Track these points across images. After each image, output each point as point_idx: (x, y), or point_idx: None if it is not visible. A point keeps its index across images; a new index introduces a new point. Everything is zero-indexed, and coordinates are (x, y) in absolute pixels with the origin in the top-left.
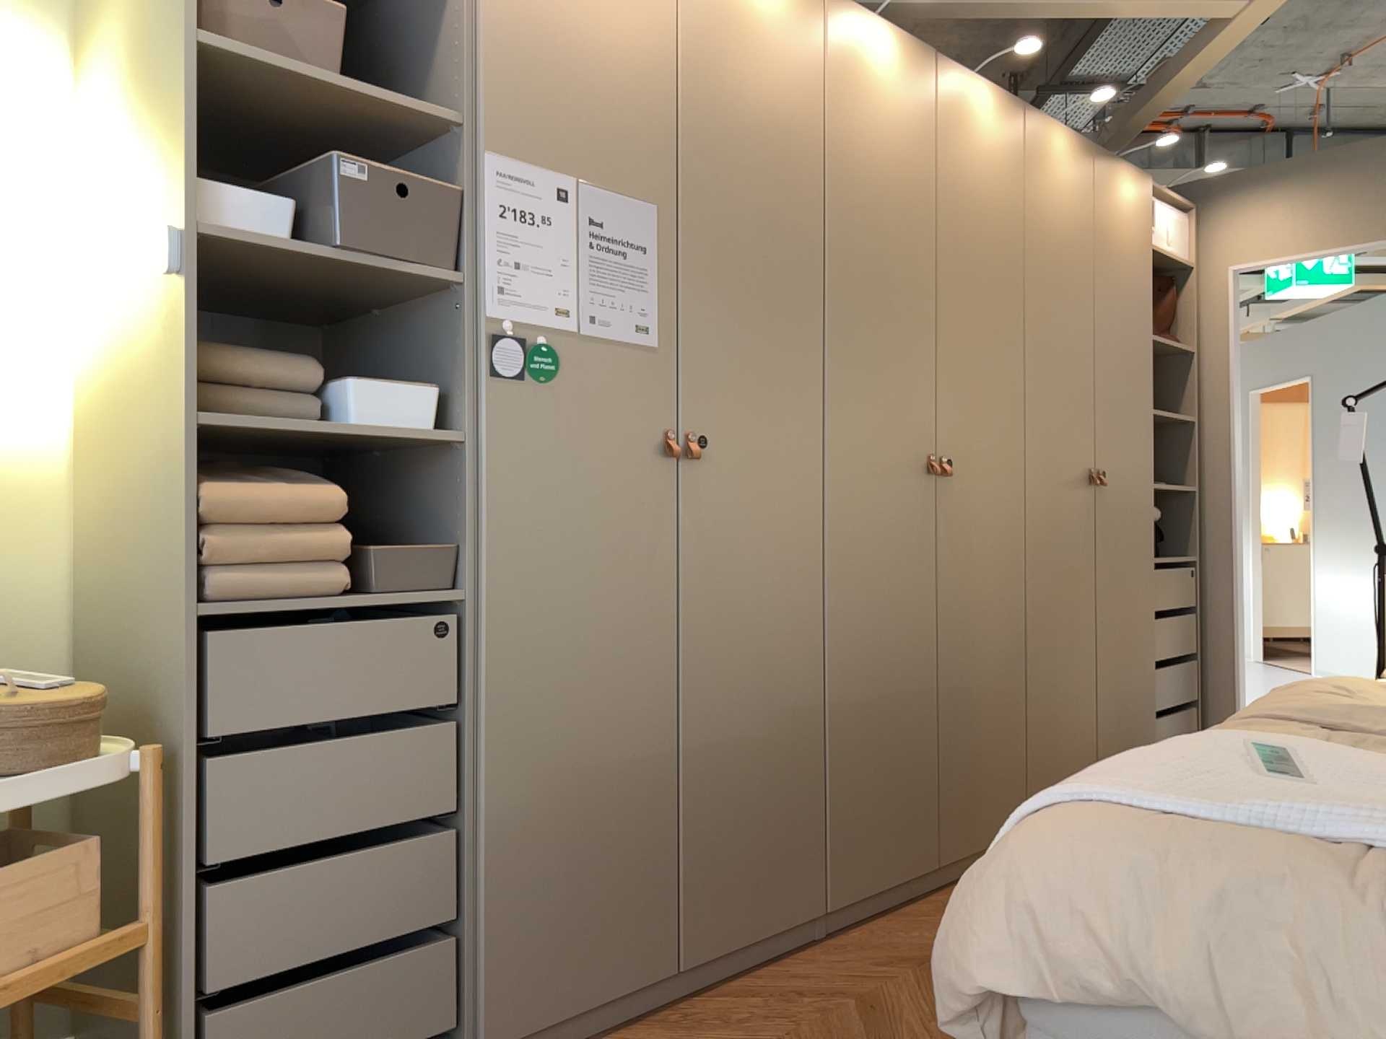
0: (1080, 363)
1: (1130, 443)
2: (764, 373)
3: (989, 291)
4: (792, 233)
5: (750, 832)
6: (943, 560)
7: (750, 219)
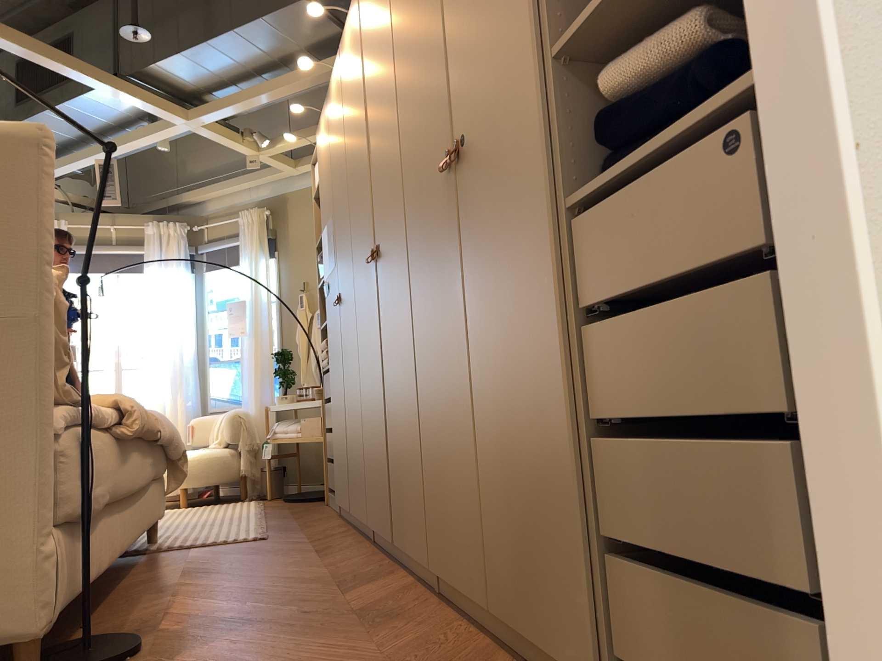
0: (436, 40)
1: (499, 45)
2: (345, 254)
3: (384, 93)
4: (344, 180)
5: (356, 466)
6: (384, 319)
7: (340, 190)
